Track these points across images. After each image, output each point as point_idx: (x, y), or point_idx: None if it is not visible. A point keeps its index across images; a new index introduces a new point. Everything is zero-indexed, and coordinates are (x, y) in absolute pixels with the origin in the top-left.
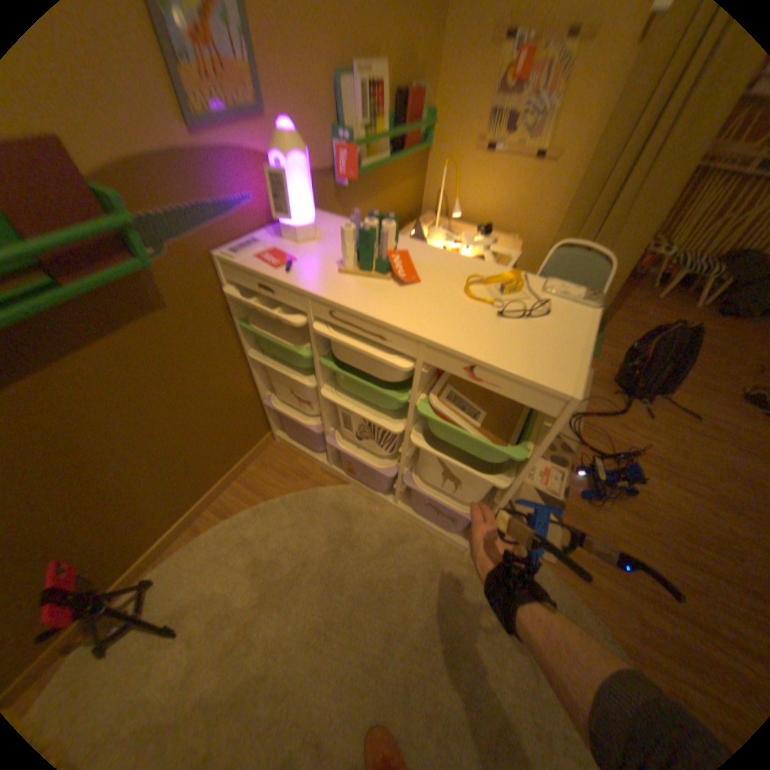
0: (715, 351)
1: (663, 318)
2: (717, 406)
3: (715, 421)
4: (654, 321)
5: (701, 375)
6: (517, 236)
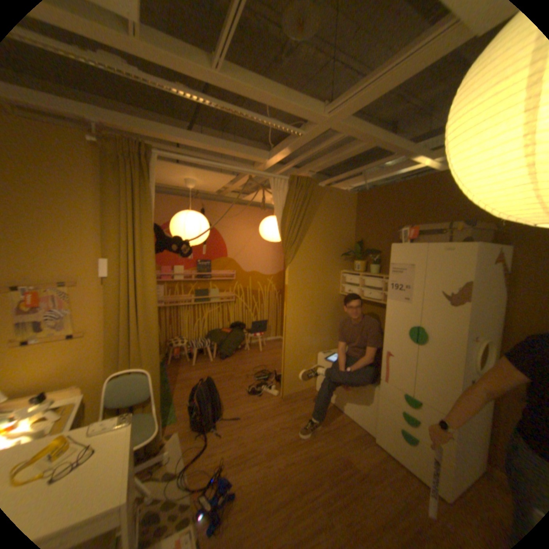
0: (227, 380)
1: (199, 376)
2: (241, 407)
3: (244, 416)
4: (195, 380)
5: (228, 395)
6: (74, 386)
